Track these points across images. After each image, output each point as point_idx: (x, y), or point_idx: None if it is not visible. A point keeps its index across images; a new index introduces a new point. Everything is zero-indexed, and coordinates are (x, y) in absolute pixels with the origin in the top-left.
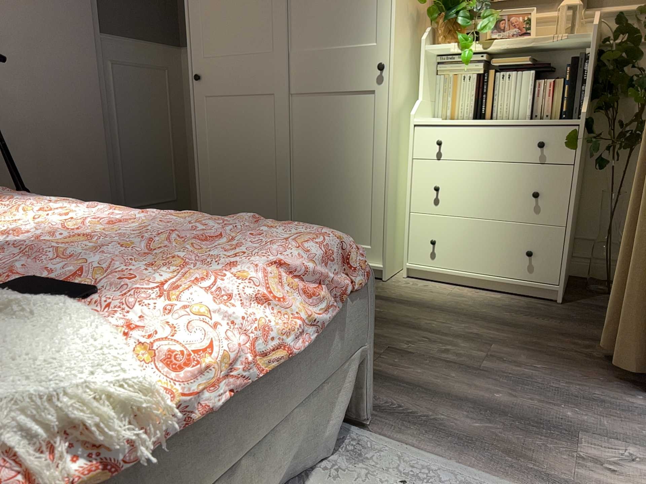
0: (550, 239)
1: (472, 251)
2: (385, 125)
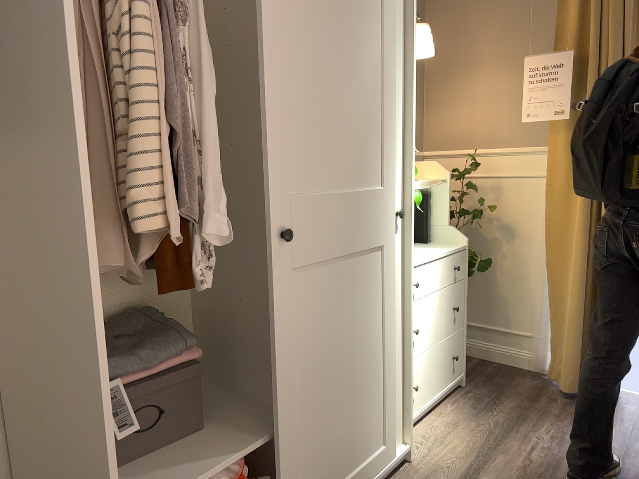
0: (460, 339)
1: (431, 379)
2: (401, 279)
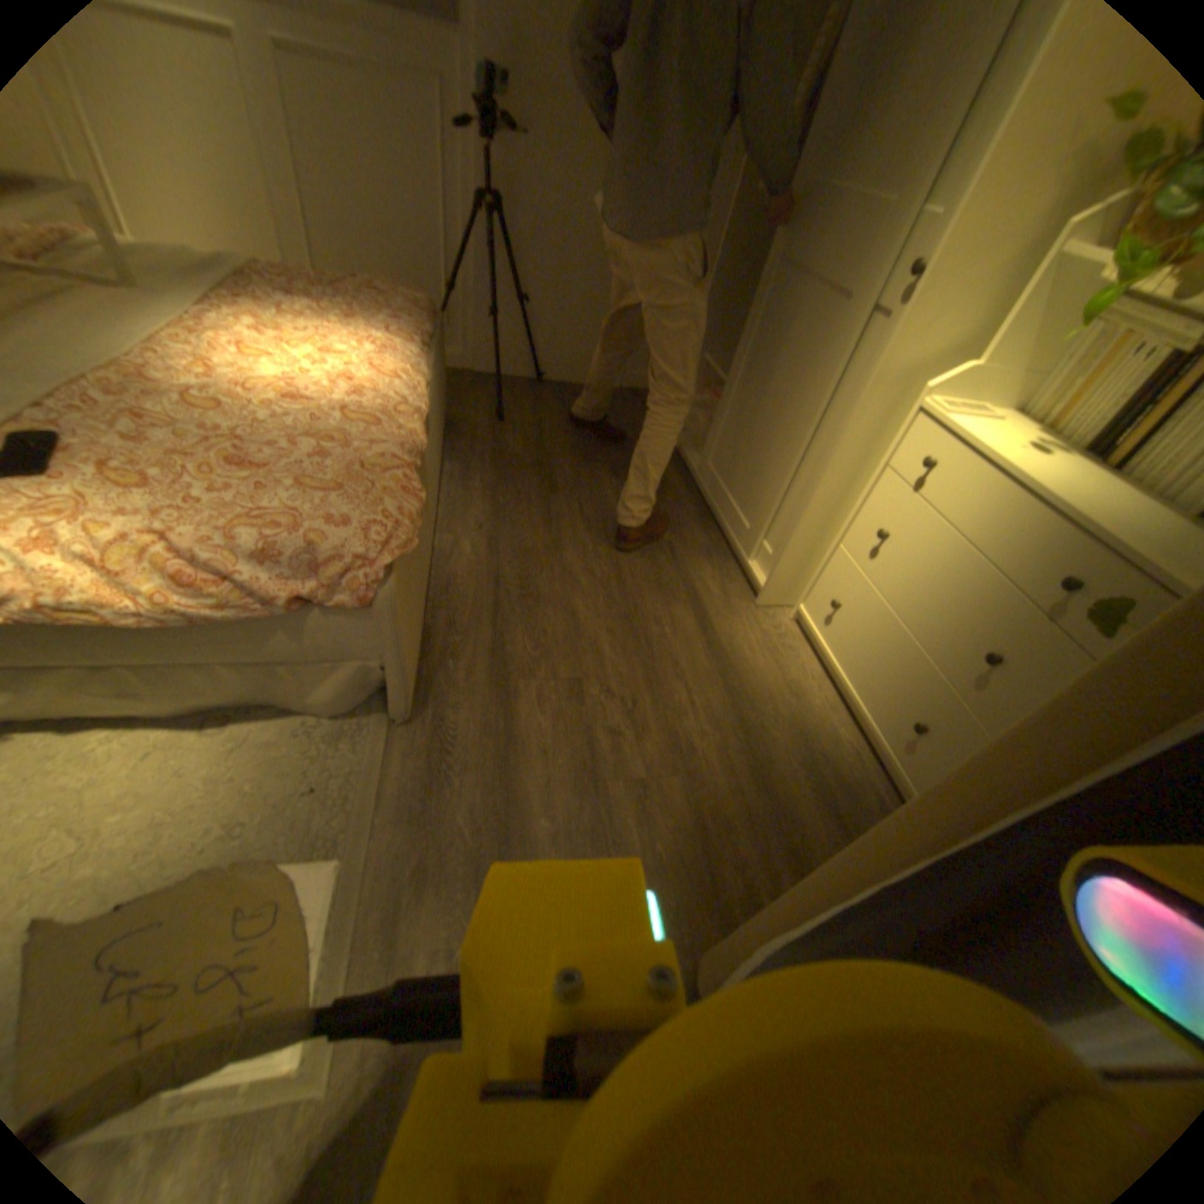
0: (967, 737)
1: (867, 655)
2: (872, 384)
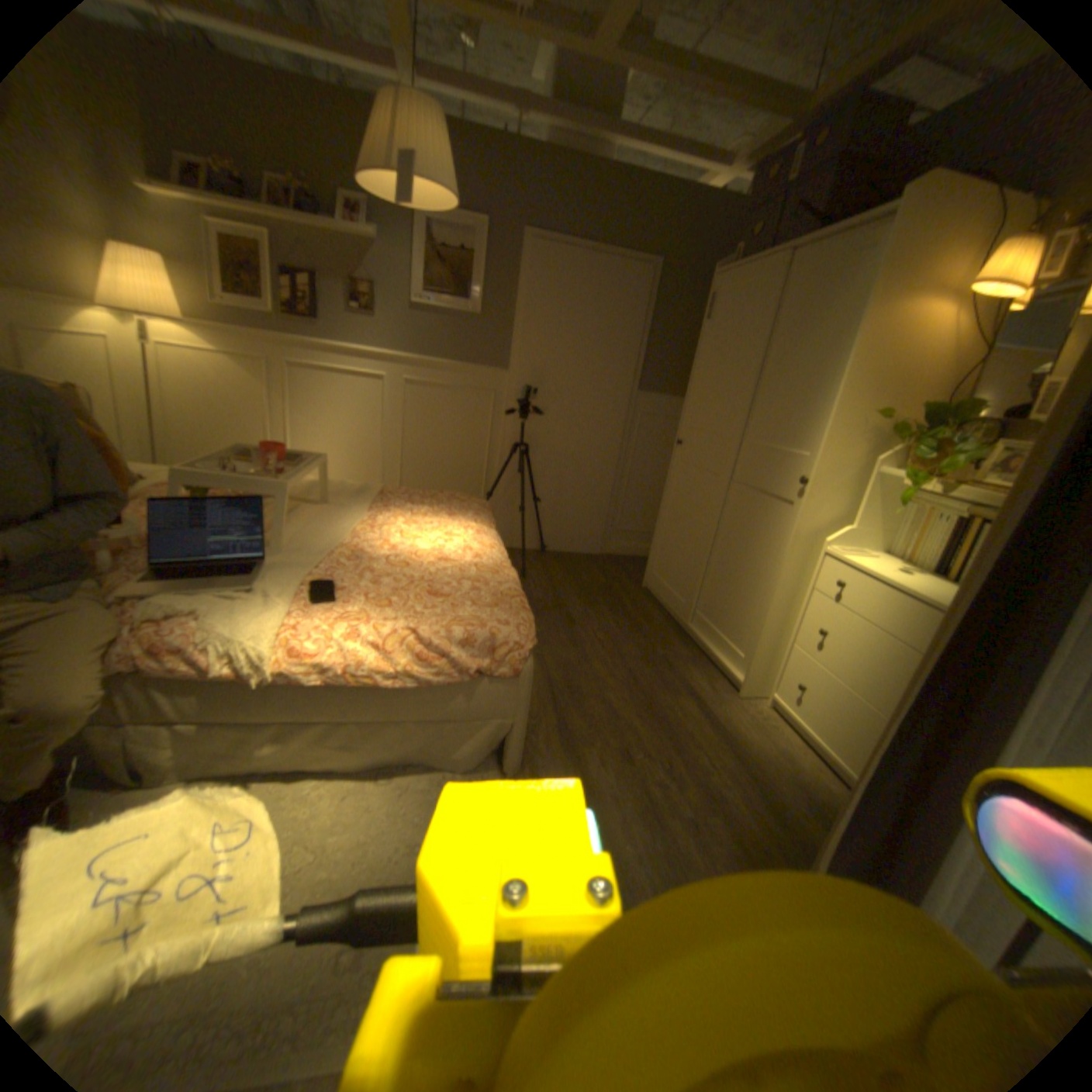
0: None
1: (835, 722)
2: (792, 541)
